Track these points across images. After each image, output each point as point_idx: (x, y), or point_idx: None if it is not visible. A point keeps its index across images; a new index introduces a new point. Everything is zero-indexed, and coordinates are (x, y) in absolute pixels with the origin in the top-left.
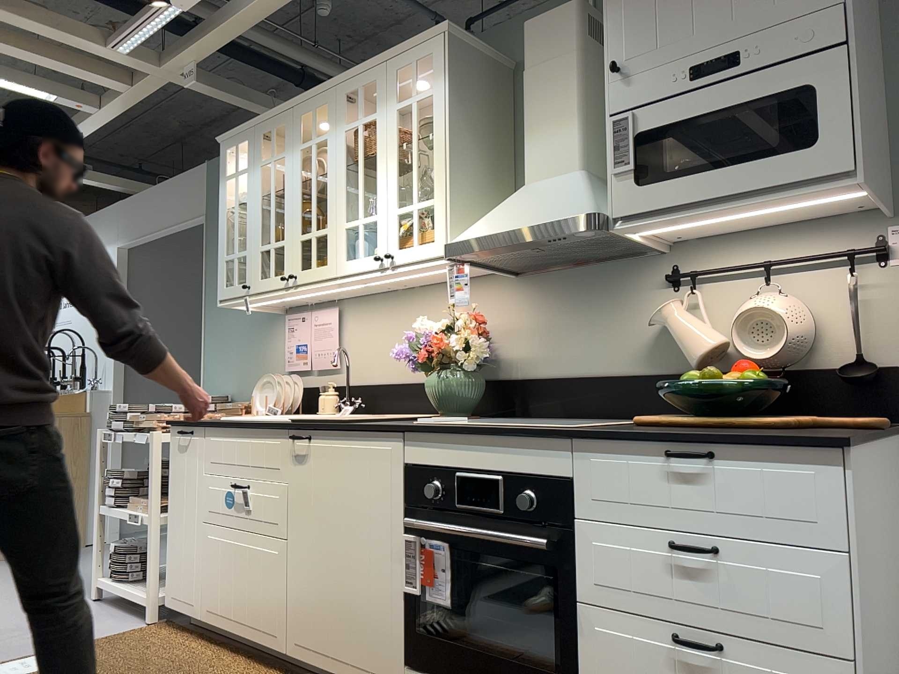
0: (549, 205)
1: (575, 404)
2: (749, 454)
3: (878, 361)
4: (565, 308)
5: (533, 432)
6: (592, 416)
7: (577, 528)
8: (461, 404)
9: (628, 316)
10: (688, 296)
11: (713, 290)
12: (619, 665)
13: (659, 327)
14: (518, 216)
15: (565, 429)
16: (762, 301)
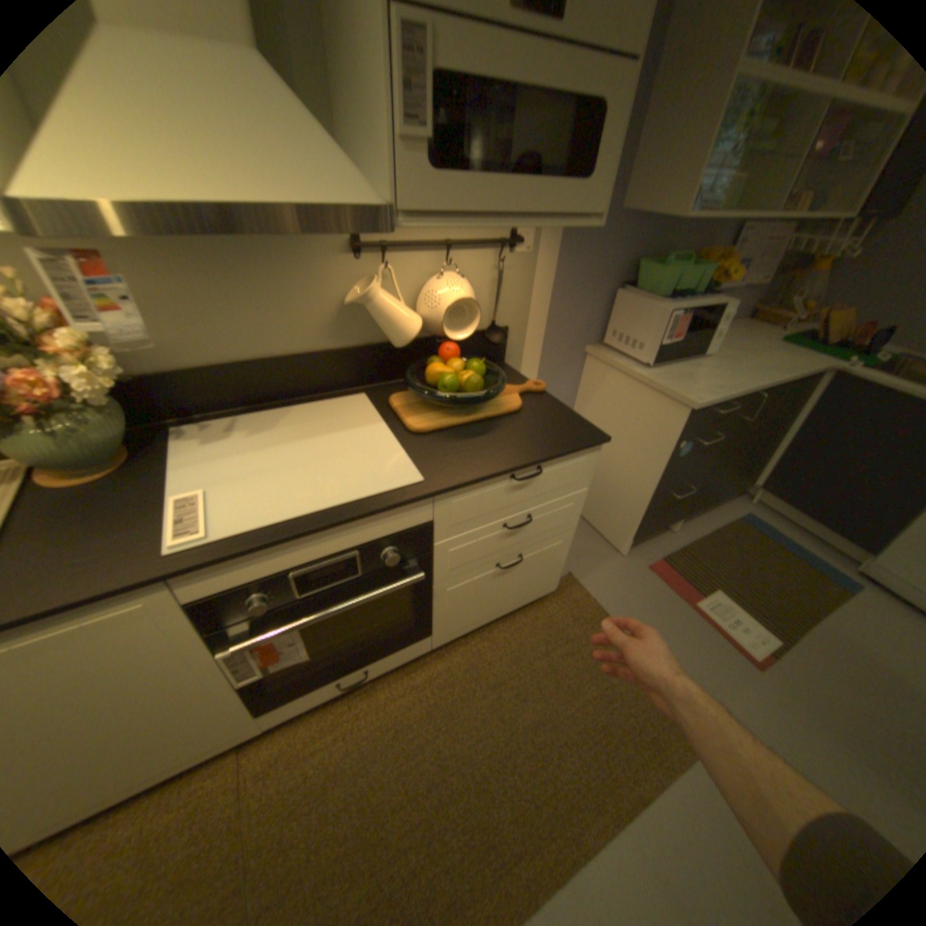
0: (274, 150)
1: (255, 391)
2: (560, 460)
3: (500, 324)
4: (206, 272)
5: (399, 504)
6: (281, 398)
7: (435, 548)
8: (103, 447)
9: (306, 285)
10: (385, 273)
11: (396, 262)
12: (461, 596)
13: (344, 300)
14: (210, 158)
15: (418, 484)
16: (456, 286)
